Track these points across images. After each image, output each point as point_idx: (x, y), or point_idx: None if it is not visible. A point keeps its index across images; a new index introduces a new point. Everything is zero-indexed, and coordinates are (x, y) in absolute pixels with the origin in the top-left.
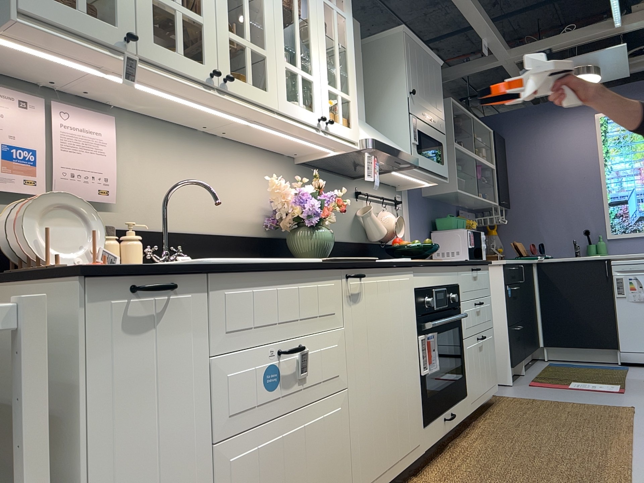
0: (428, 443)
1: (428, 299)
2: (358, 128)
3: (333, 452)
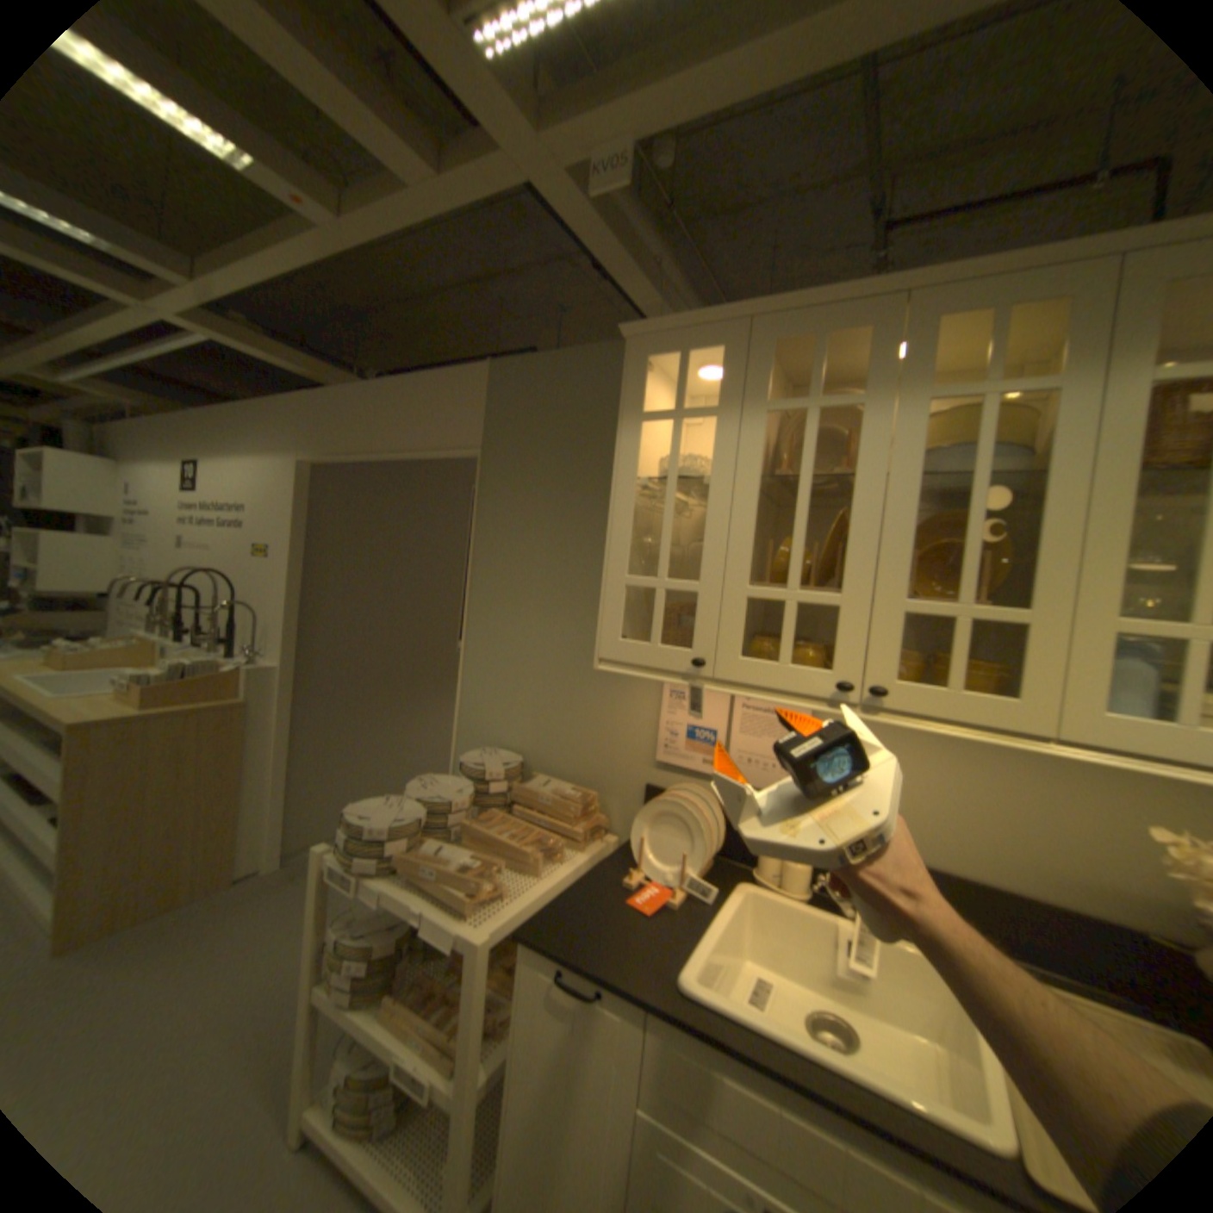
0: None
1: None
2: None
3: None
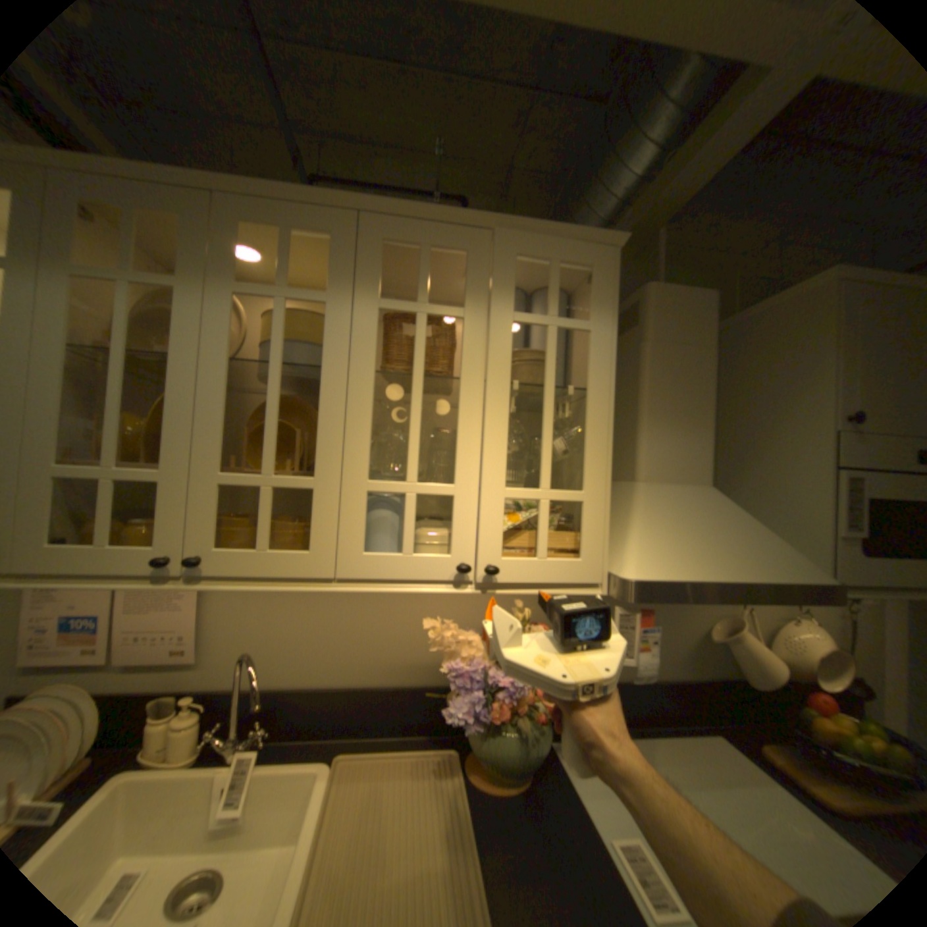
0: None
1: None
2: (605, 550)
3: None
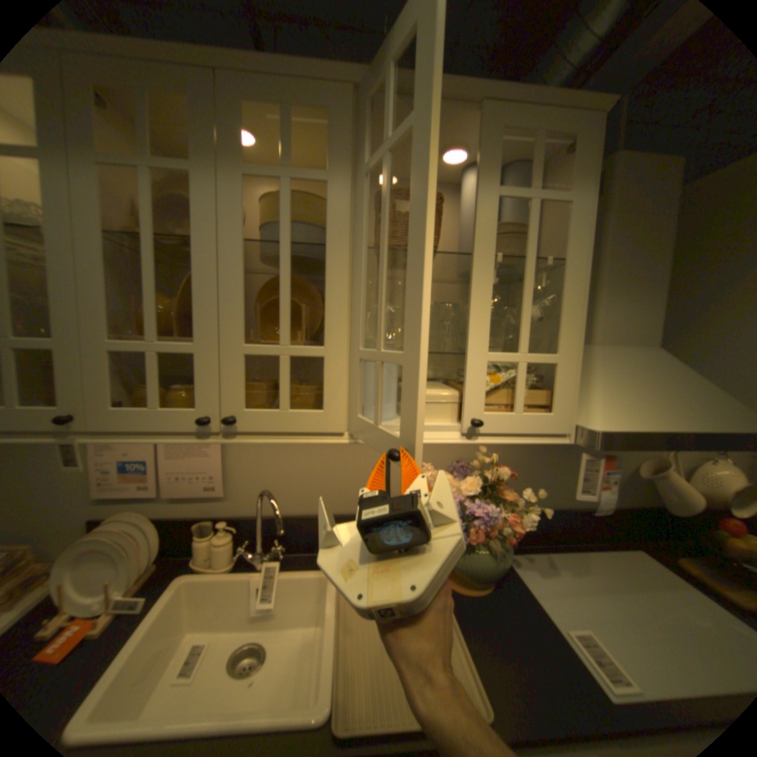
0: None
1: None
2: (574, 405)
3: None
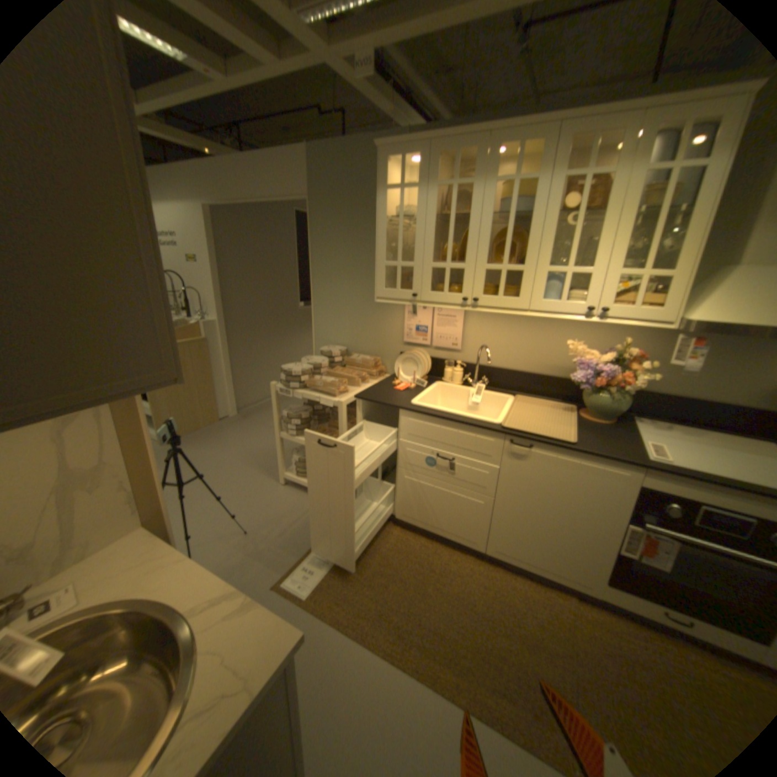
0: (612, 600)
1: (679, 508)
2: (683, 304)
3: (472, 518)
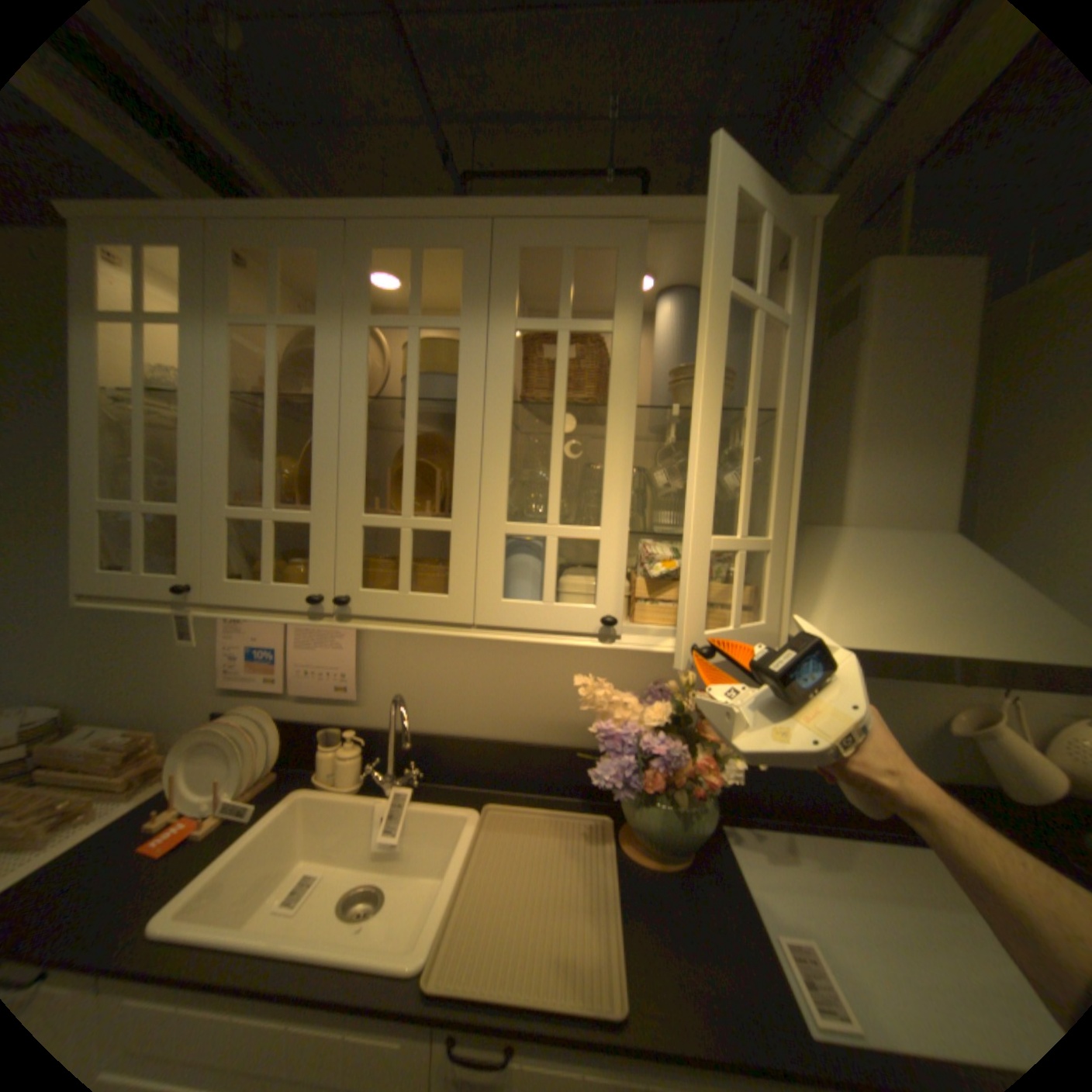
0: None
1: None
2: (785, 608)
3: None
